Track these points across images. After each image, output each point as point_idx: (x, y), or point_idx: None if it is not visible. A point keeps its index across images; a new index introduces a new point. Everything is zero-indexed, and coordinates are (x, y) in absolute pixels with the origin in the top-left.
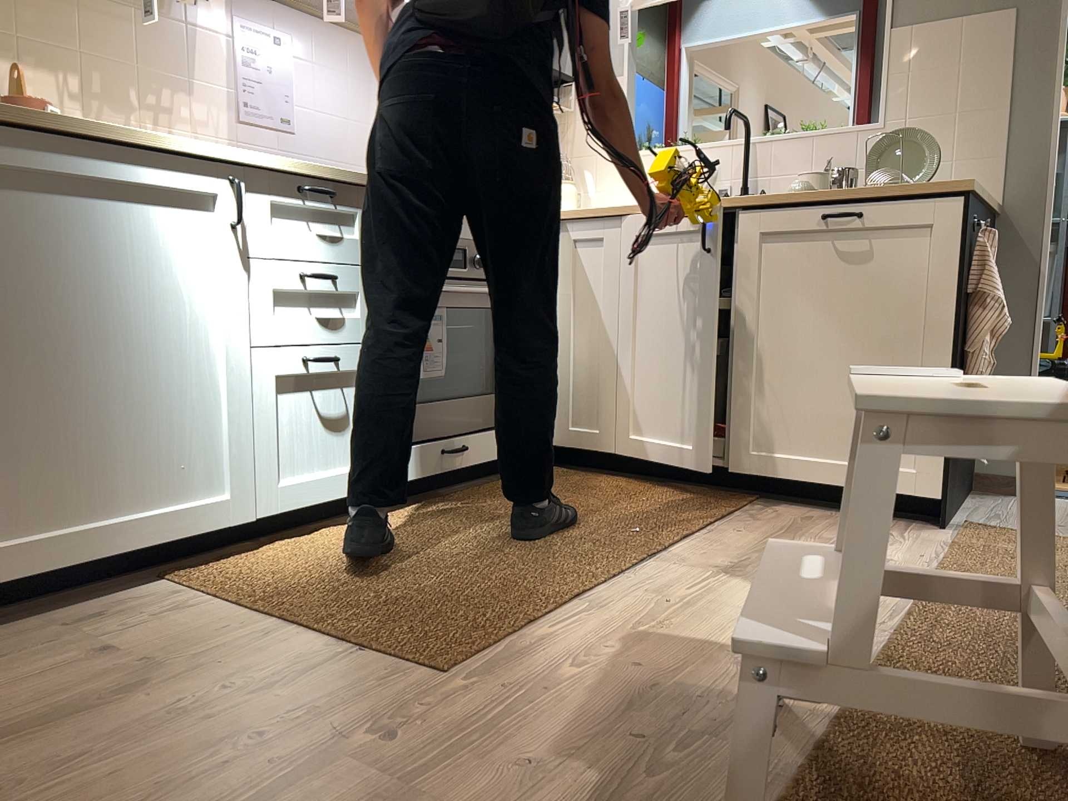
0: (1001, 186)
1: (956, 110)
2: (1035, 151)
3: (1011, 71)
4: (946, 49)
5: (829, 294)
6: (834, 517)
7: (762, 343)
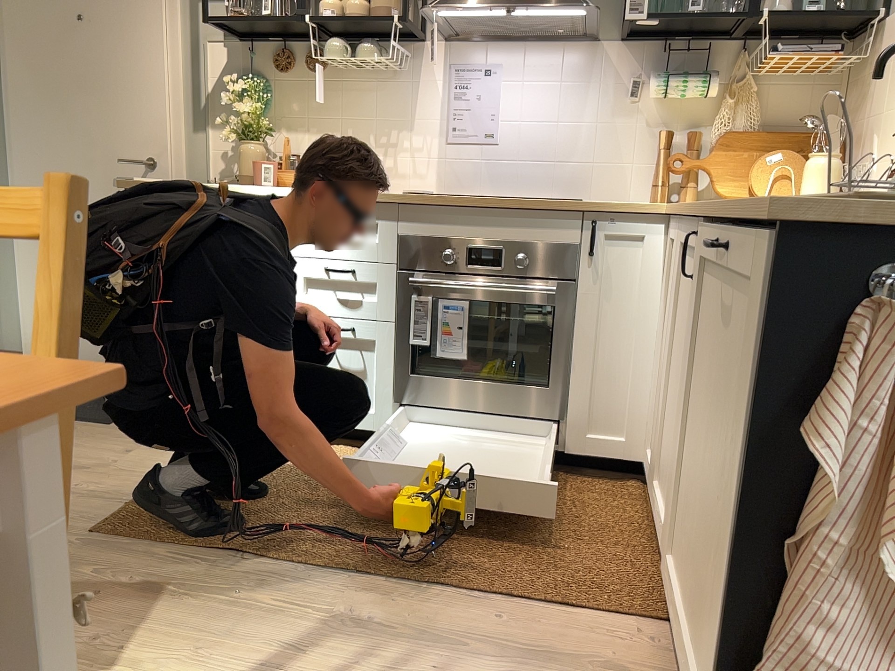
0: None
1: None
2: None
3: None
4: None
5: (722, 373)
6: None
7: (694, 419)
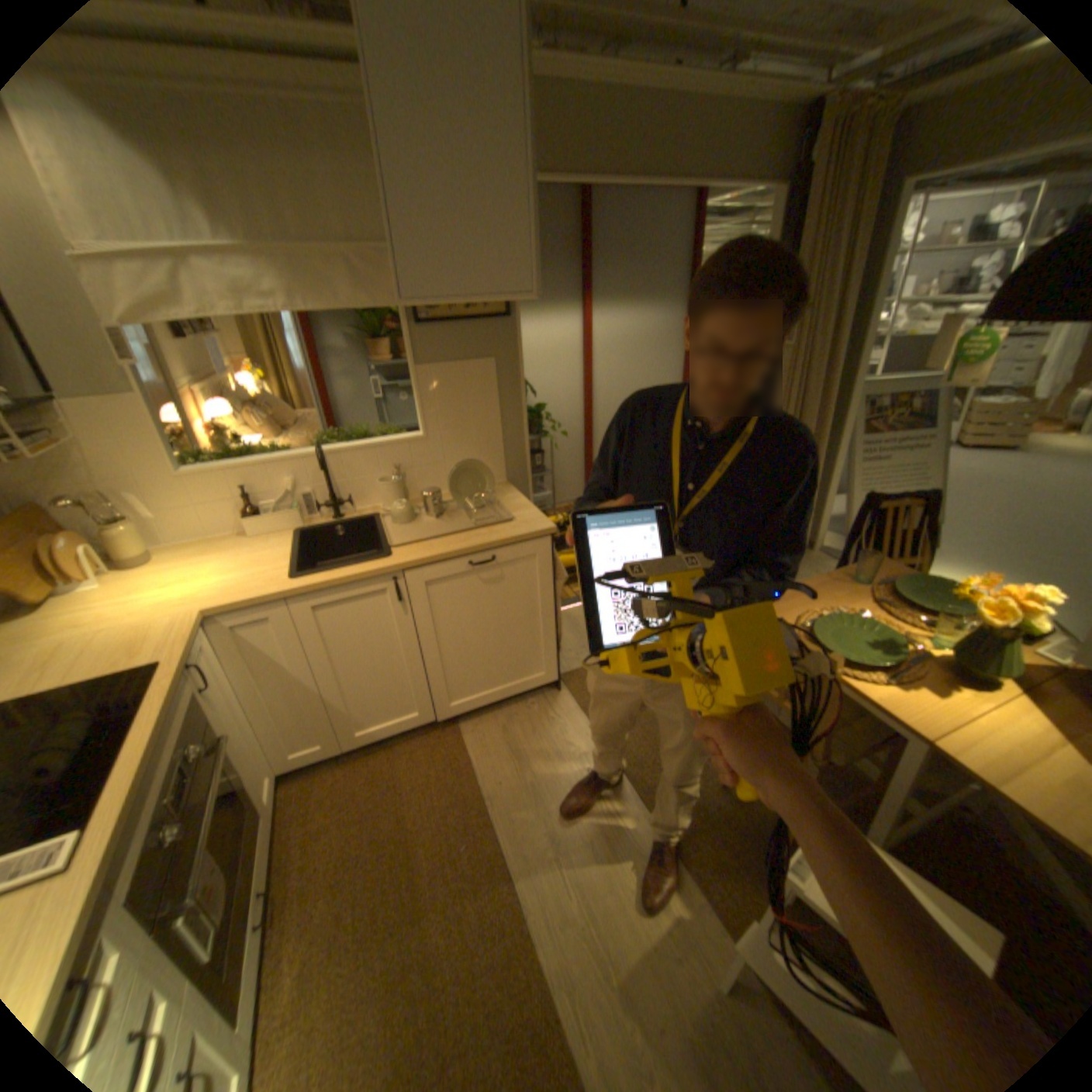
0: (503, 469)
1: (470, 424)
2: (517, 448)
3: (497, 399)
4: (455, 382)
5: (478, 606)
6: (509, 718)
7: (438, 648)
